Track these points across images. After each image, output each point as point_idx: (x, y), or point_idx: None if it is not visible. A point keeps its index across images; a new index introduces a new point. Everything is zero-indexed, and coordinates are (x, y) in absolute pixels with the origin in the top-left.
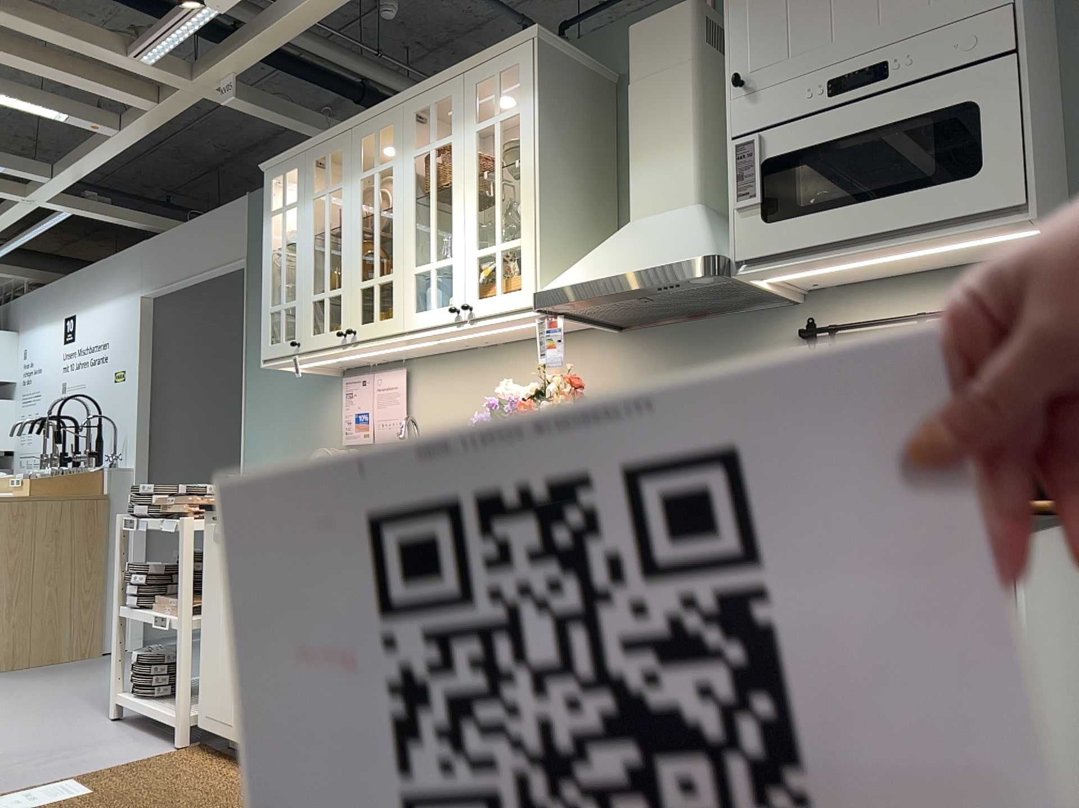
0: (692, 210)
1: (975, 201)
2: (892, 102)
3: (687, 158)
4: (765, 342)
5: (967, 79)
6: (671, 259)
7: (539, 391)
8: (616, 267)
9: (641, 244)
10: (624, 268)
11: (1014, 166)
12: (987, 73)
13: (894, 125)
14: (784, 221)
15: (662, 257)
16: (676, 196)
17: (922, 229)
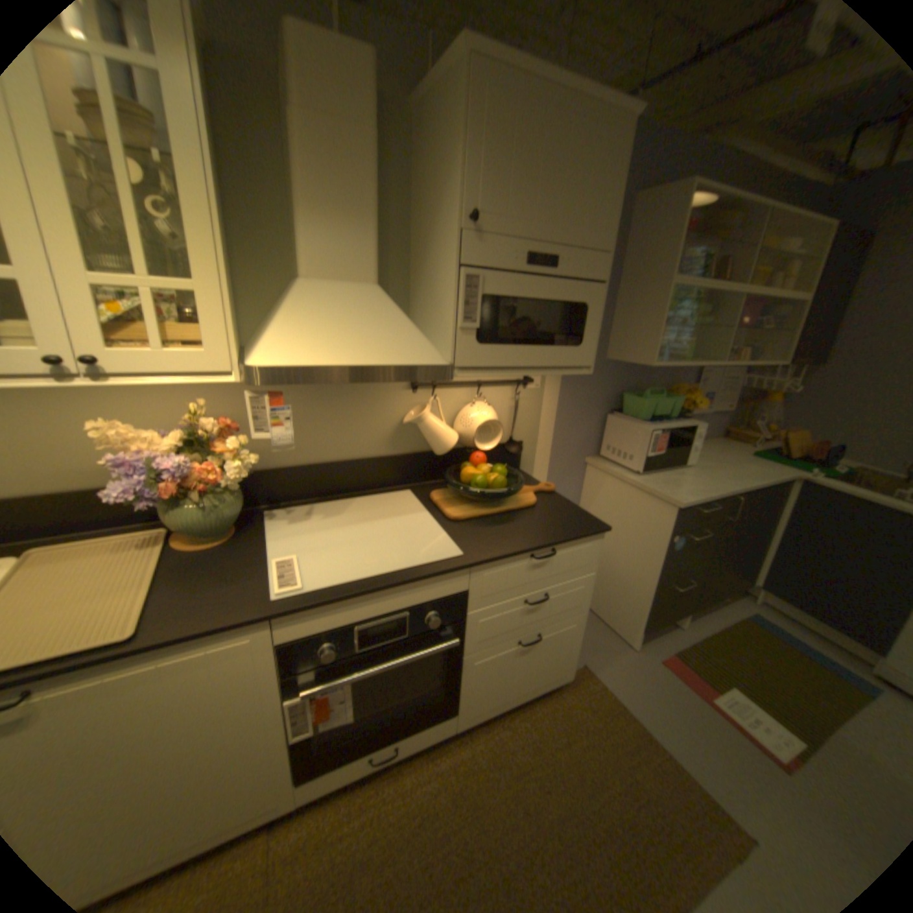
0: (380, 293)
1: (578, 360)
2: (559, 285)
3: (370, 235)
4: (384, 385)
5: (590, 288)
6: (414, 358)
7: (183, 437)
8: (353, 353)
9: (358, 326)
10: (366, 358)
11: (594, 346)
12: (597, 289)
13: (554, 300)
14: (491, 346)
15: (401, 353)
16: (359, 270)
17: (552, 367)
